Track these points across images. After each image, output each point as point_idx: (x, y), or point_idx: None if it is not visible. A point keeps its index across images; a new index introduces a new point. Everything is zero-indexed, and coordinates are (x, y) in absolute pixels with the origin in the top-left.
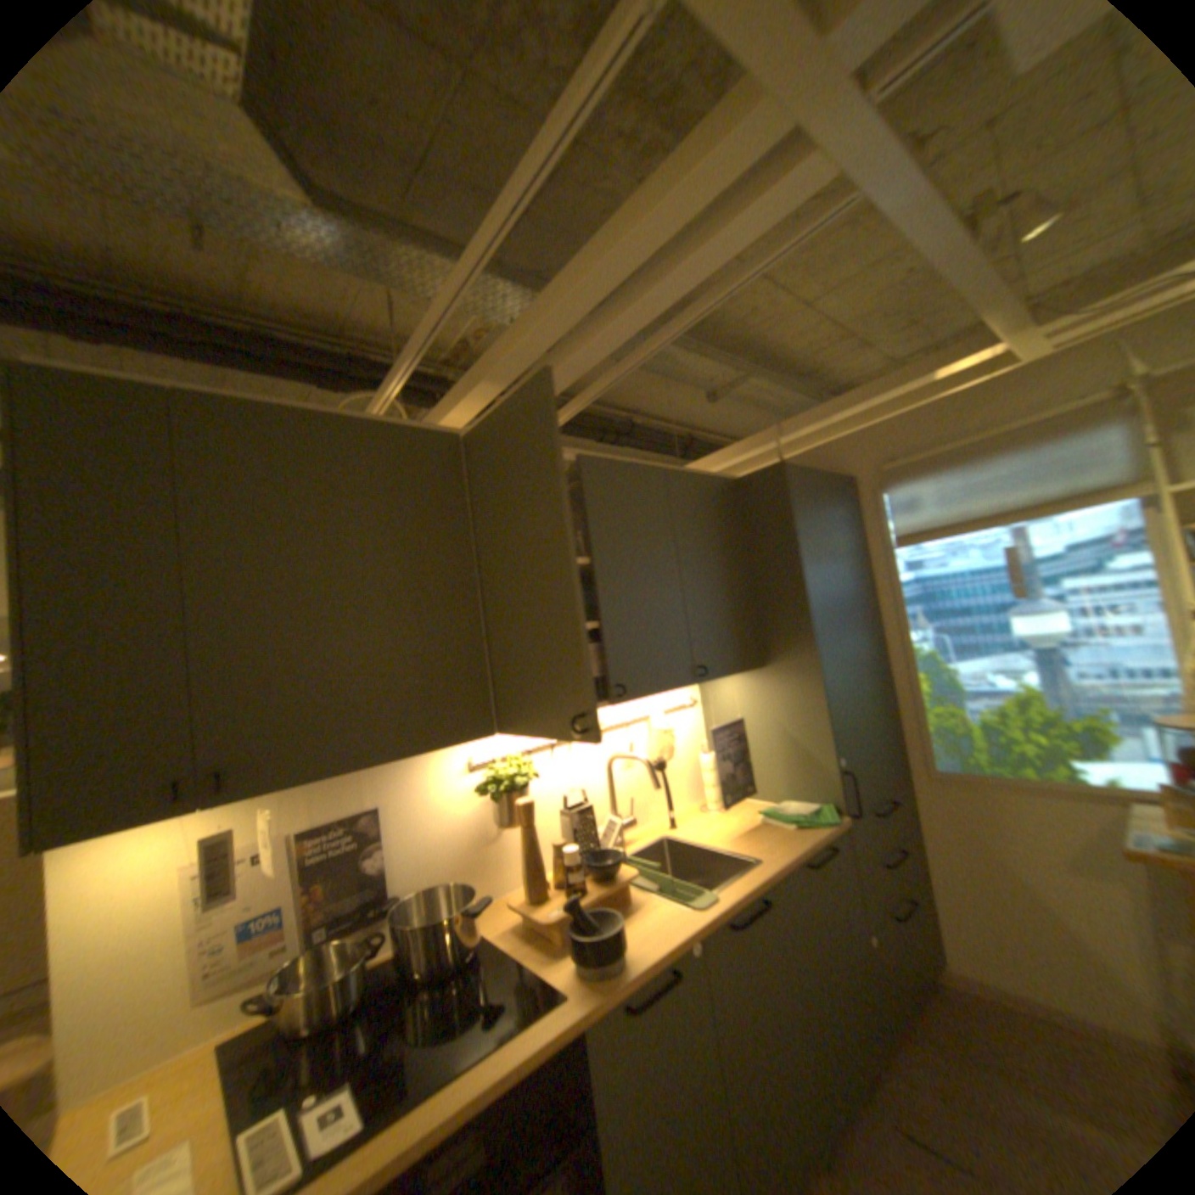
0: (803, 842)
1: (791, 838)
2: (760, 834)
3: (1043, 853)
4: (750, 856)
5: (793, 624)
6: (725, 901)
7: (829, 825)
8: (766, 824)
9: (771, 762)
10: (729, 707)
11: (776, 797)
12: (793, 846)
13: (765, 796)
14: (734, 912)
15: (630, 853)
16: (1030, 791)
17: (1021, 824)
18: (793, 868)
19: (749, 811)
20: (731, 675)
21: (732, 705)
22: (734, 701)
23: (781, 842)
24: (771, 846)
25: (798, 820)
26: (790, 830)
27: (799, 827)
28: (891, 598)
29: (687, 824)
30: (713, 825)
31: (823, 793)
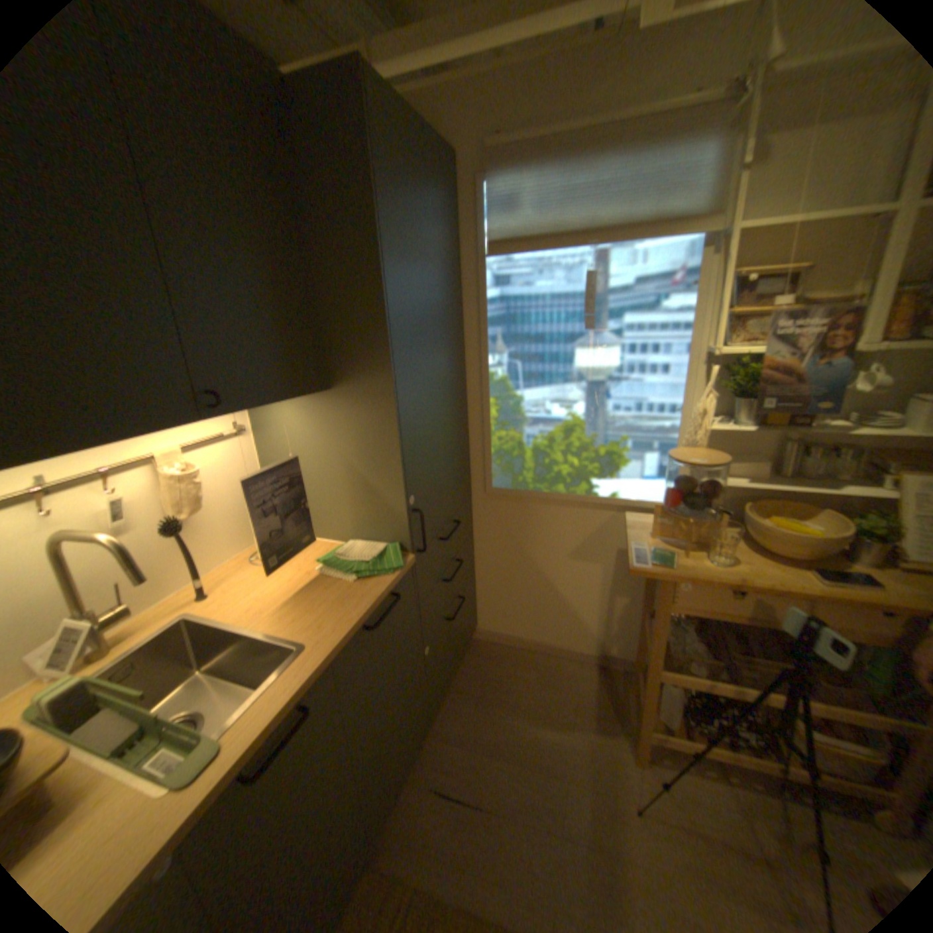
0: (361, 599)
1: (349, 594)
2: (313, 593)
3: (556, 546)
4: (292, 636)
5: (365, 334)
6: (231, 747)
7: (393, 568)
8: (324, 574)
9: (336, 499)
10: (286, 436)
11: (342, 534)
12: (348, 609)
13: (330, 533)
14: (241, 764)
15: (113, 660)
16: (558, 501)
17: (546, 526)
18: (342, 646)
19: (310, 554)
20: (276, 401)
21: (290, 434)
22: (292, 429)
23: (336, 603)
24: (322, 613)
25: (359, 568)
26: (350, 581)
27: (360, 576)
28: (476, 315)
29: (225, 584)
30: (259, 583)
31: (389, 530)
